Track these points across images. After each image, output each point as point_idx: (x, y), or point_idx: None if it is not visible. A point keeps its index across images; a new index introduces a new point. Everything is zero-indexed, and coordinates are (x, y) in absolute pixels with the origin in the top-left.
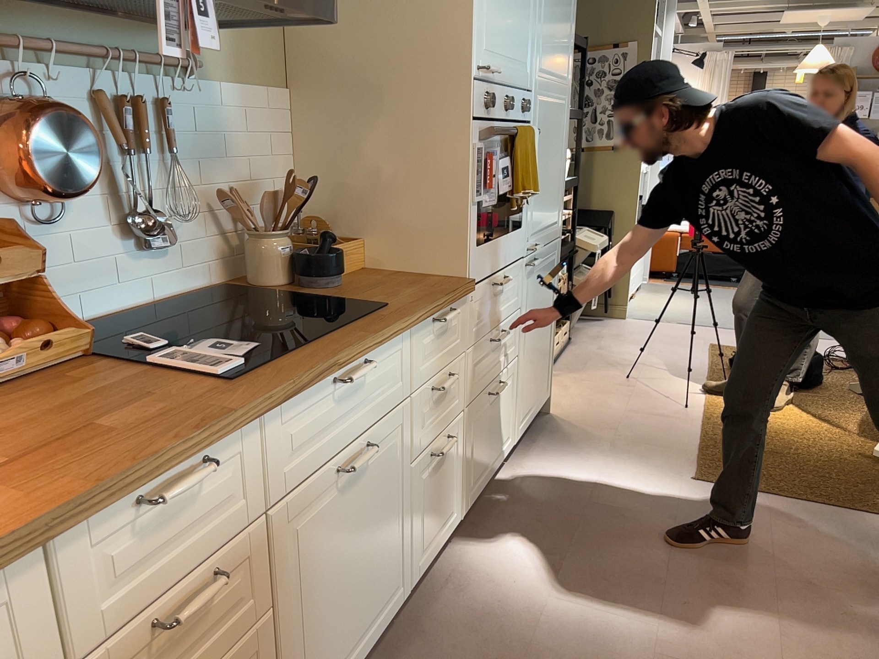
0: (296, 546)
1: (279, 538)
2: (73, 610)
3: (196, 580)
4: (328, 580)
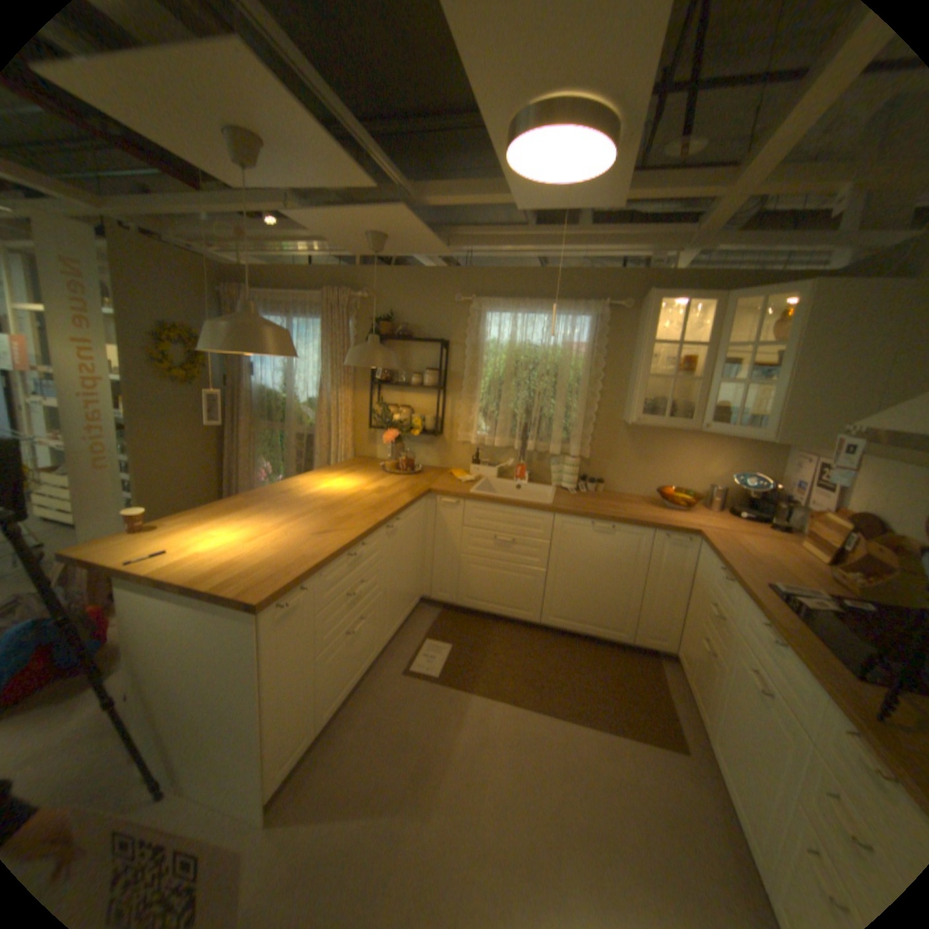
0: (739, 669)
1: (737, 651)
2: (714, 577)
3: (724, 615)
4: (740, 717)
